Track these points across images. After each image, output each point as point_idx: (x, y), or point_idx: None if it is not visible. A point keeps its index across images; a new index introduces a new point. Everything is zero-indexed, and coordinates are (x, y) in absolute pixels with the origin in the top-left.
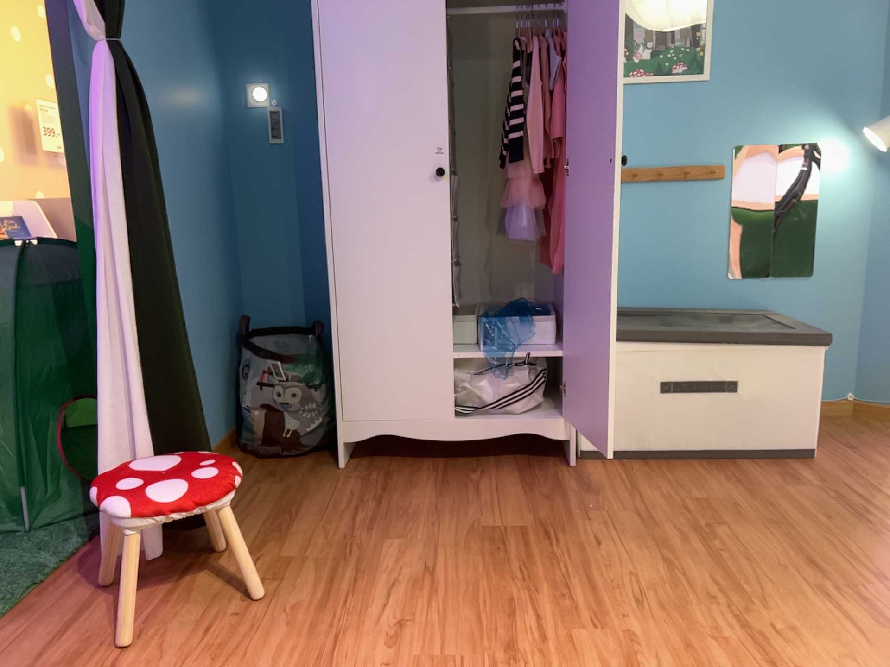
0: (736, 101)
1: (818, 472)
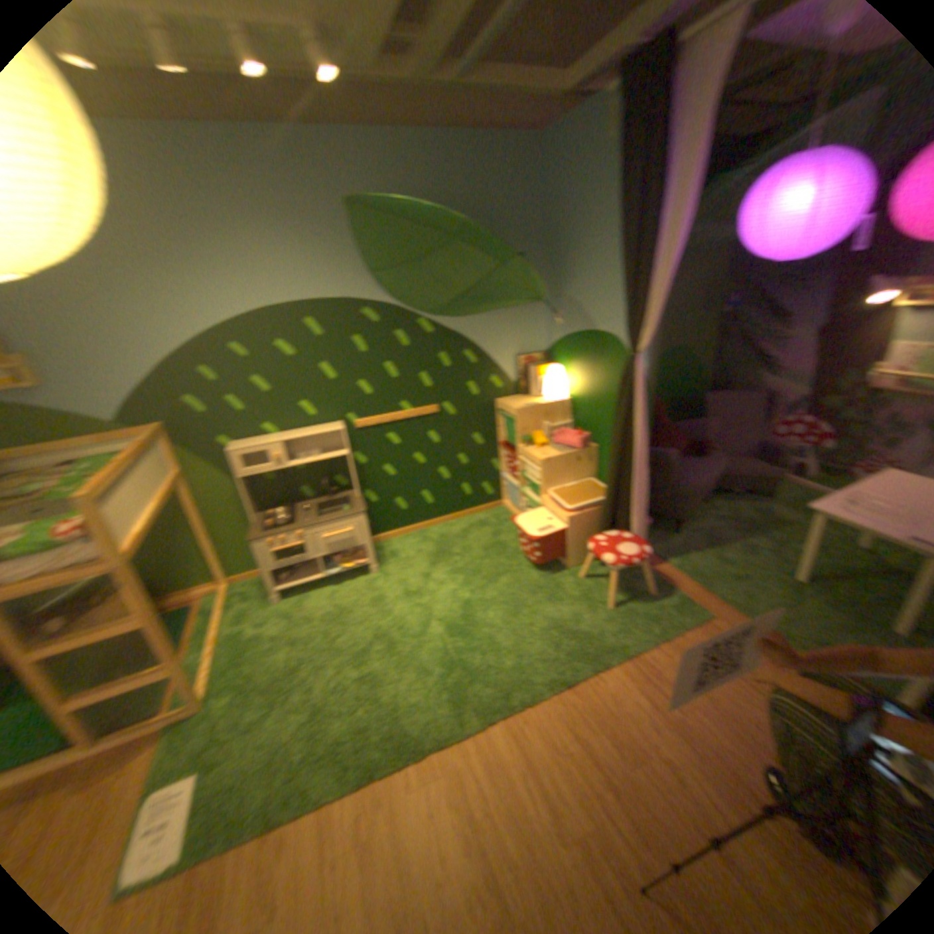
0: None
1: None
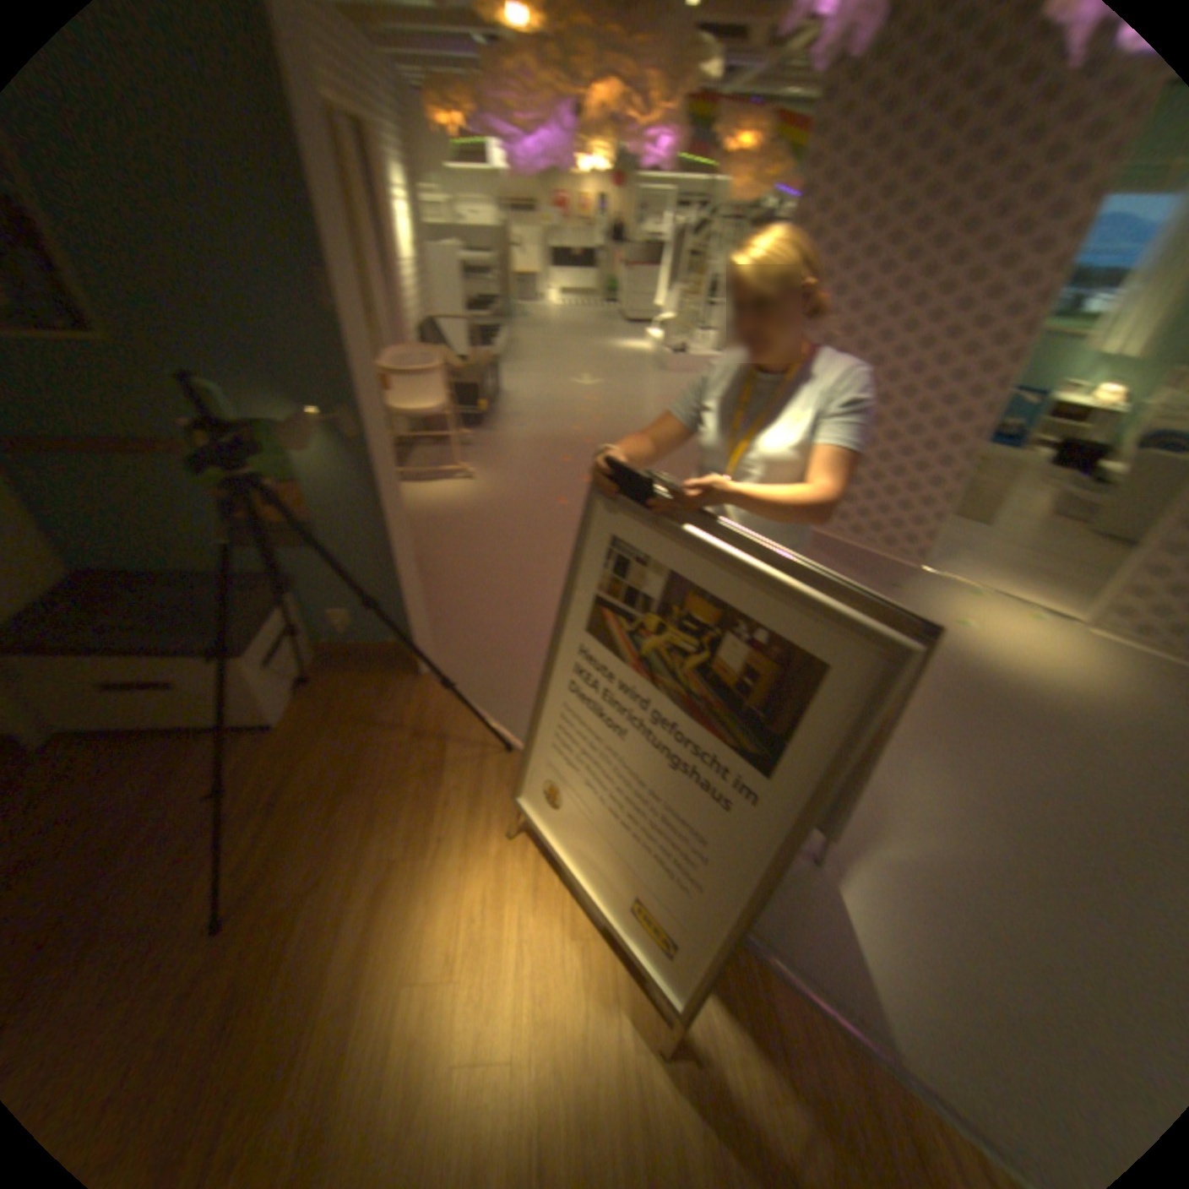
0: (145, 370)
1: (245, 760)
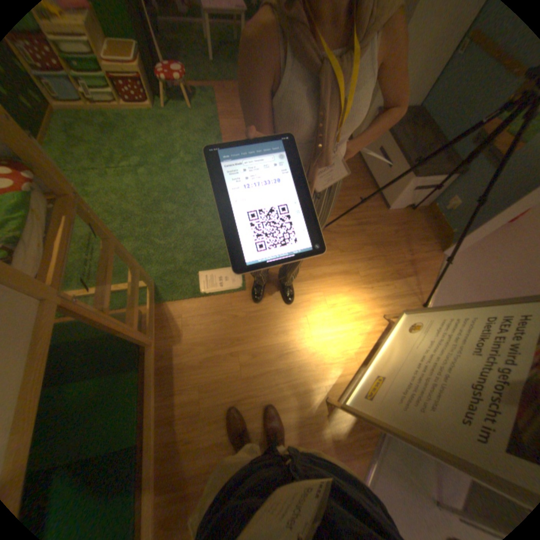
0: None
1: (375, 209)
